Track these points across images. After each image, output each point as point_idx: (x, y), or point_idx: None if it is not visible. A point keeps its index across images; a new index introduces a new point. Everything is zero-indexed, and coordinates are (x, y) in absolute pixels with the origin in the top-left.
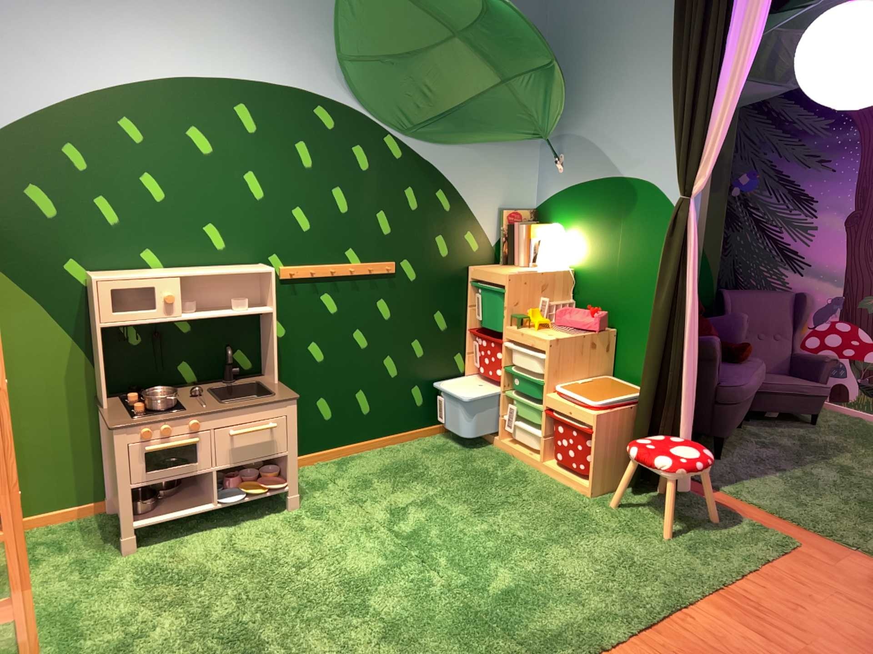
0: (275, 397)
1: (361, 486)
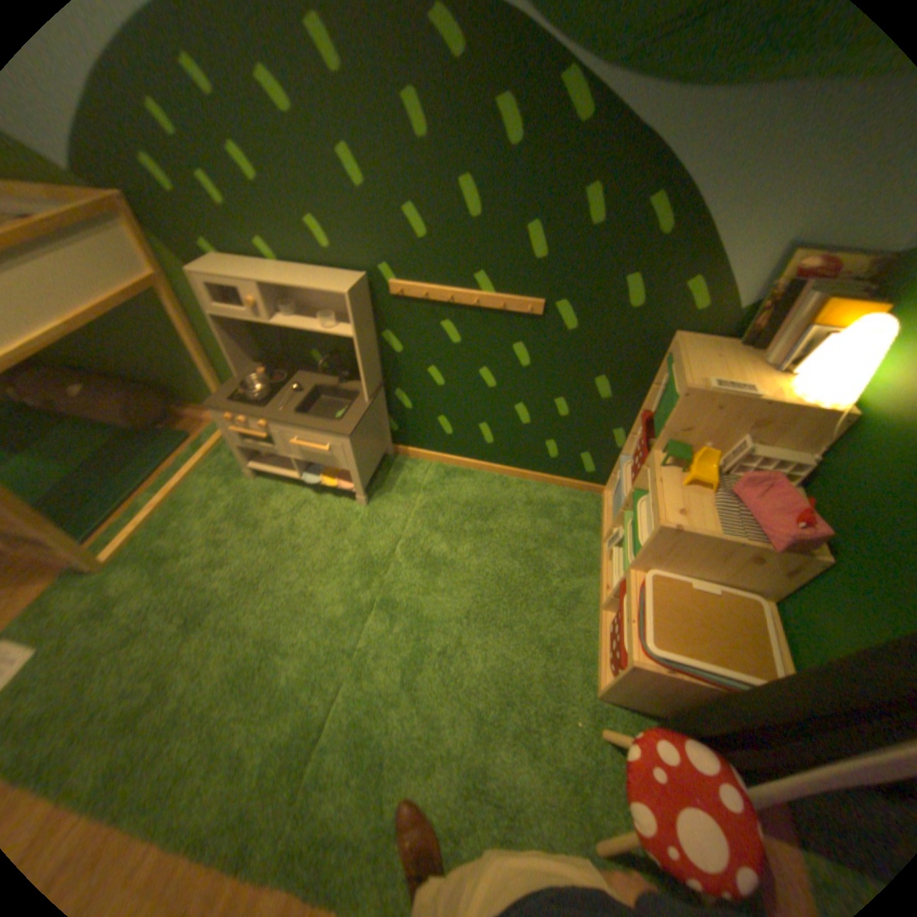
0: (336, 424)
1: (433, 511)
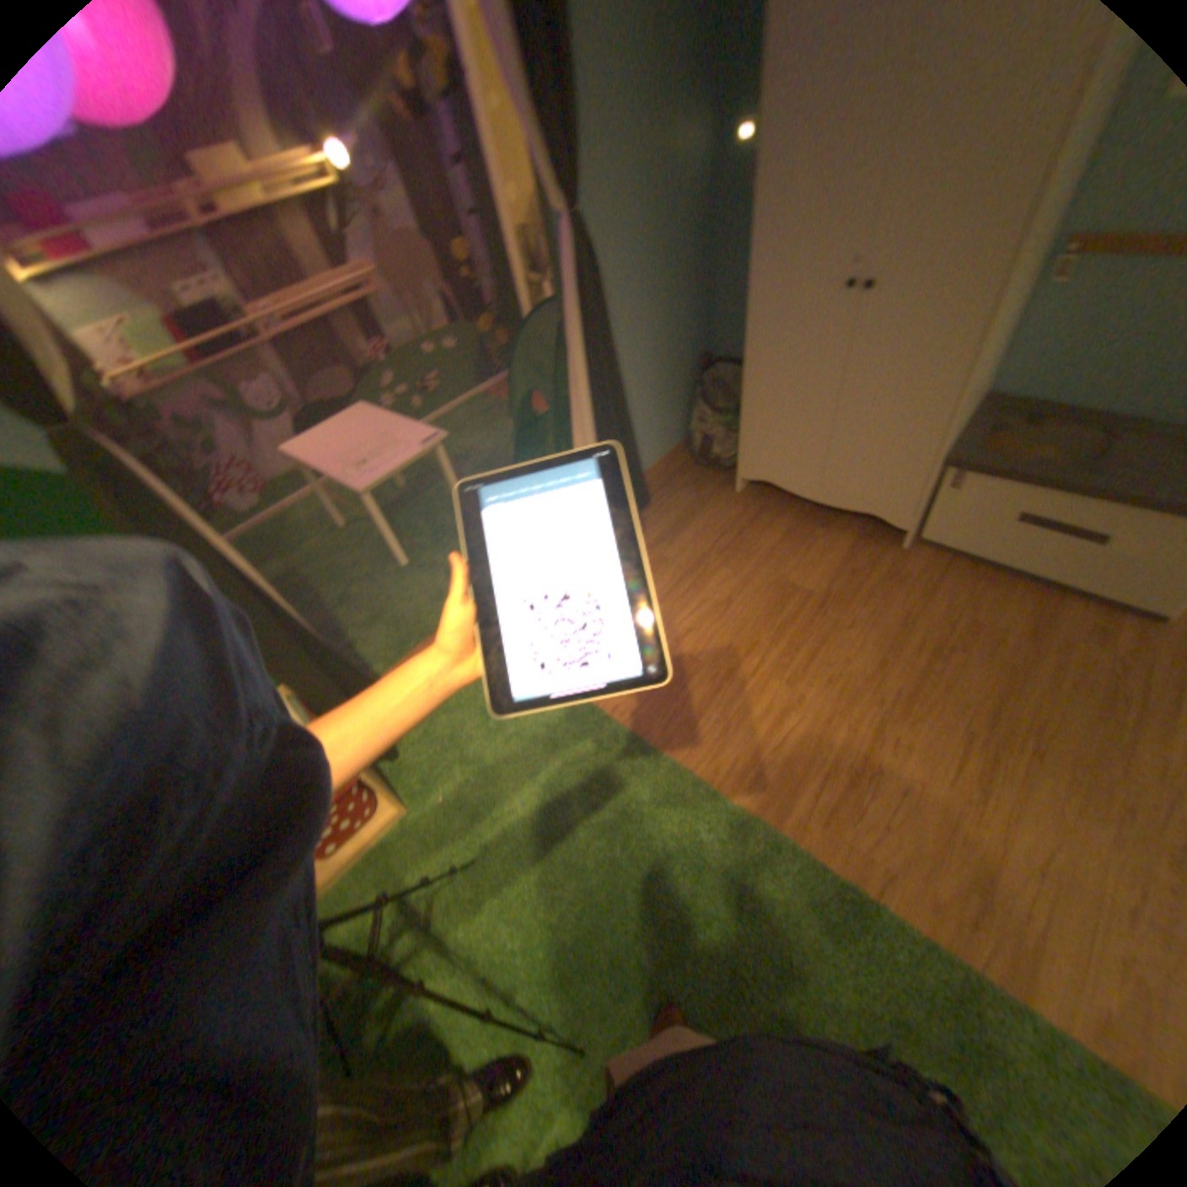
0: None
1: None
